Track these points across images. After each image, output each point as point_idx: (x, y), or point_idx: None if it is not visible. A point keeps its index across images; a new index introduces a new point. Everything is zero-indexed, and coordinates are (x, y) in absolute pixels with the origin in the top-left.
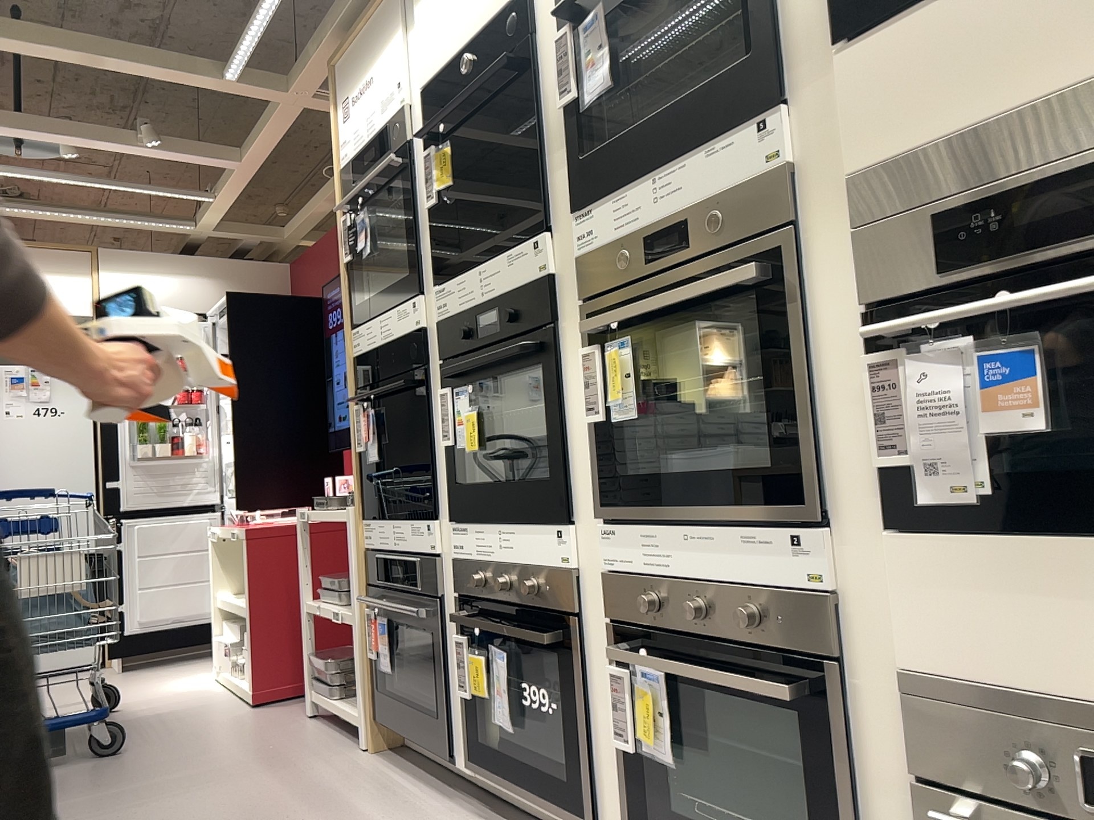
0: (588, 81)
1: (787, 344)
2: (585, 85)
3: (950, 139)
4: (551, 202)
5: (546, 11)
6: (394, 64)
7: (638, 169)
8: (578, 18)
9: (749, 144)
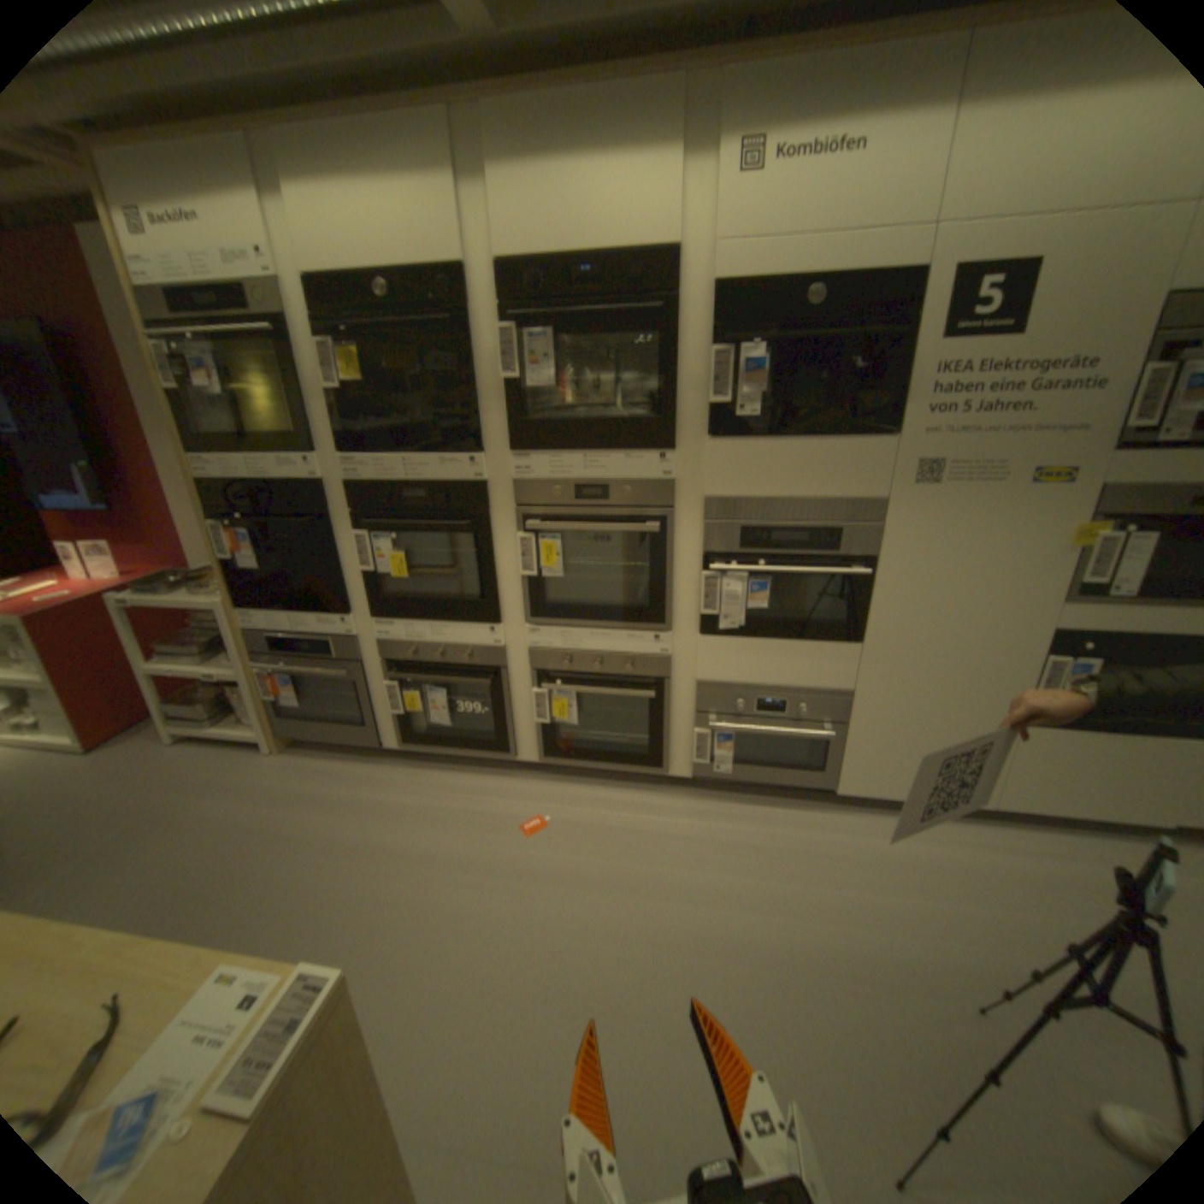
0: (532, 374)
1: (663, 562)
2: (528, 375)
3: (750, 499)
4: (485, 437)
5: (481, 295)
6: (247, 224)
7: (571, 446)
8: (520, 321)
9: (653, 464)
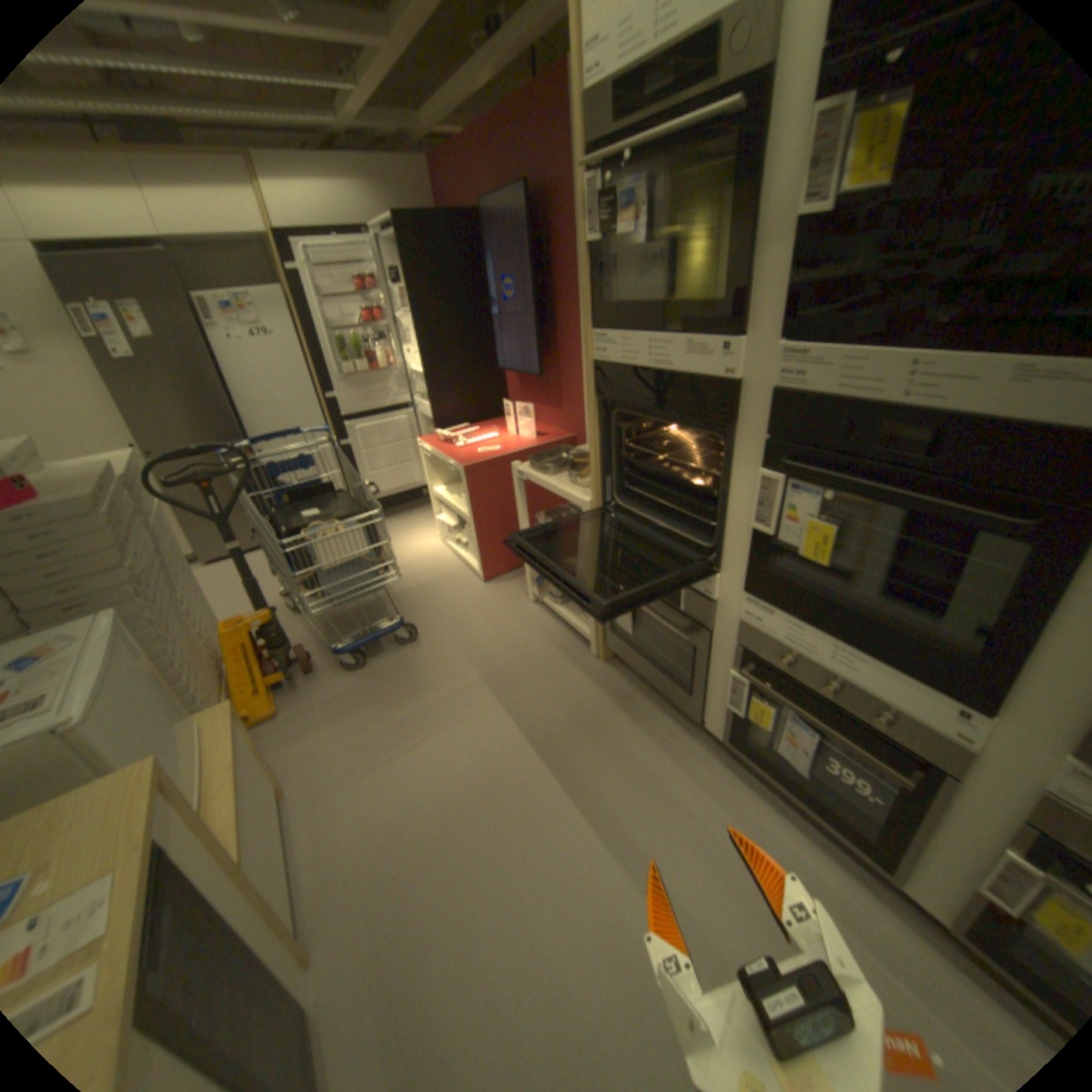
0: None
1: None
2: None
3: None
4: None
5: None
6: None
7: None
8: None
9: None
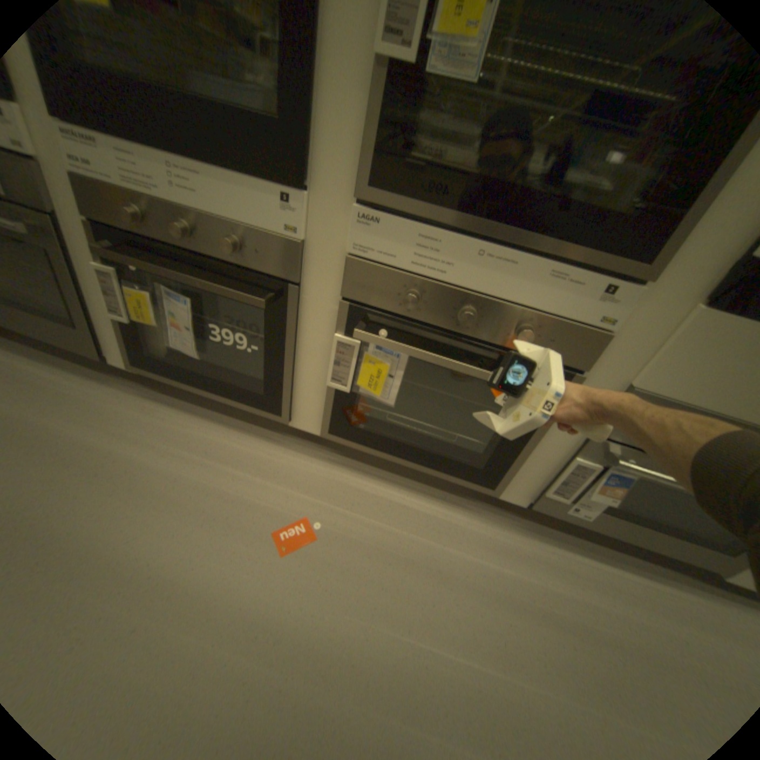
0: None
1: None
2: None
3: None
4: None
5: None
6: None
7: None
8: None
9: None
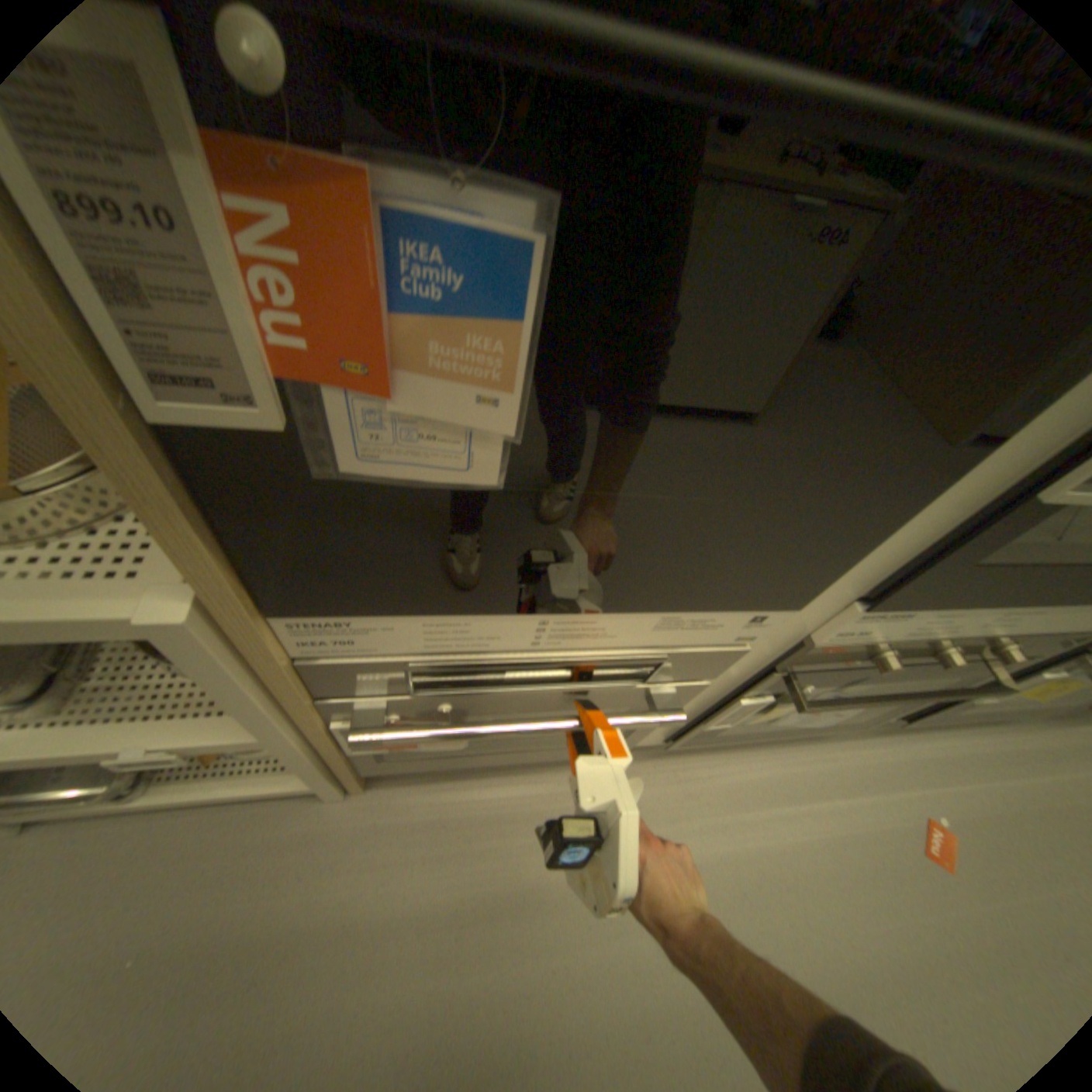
0: None
1: None
2: None
3: None
4: None
5: None
6: None
7: None
8: None
9: None
